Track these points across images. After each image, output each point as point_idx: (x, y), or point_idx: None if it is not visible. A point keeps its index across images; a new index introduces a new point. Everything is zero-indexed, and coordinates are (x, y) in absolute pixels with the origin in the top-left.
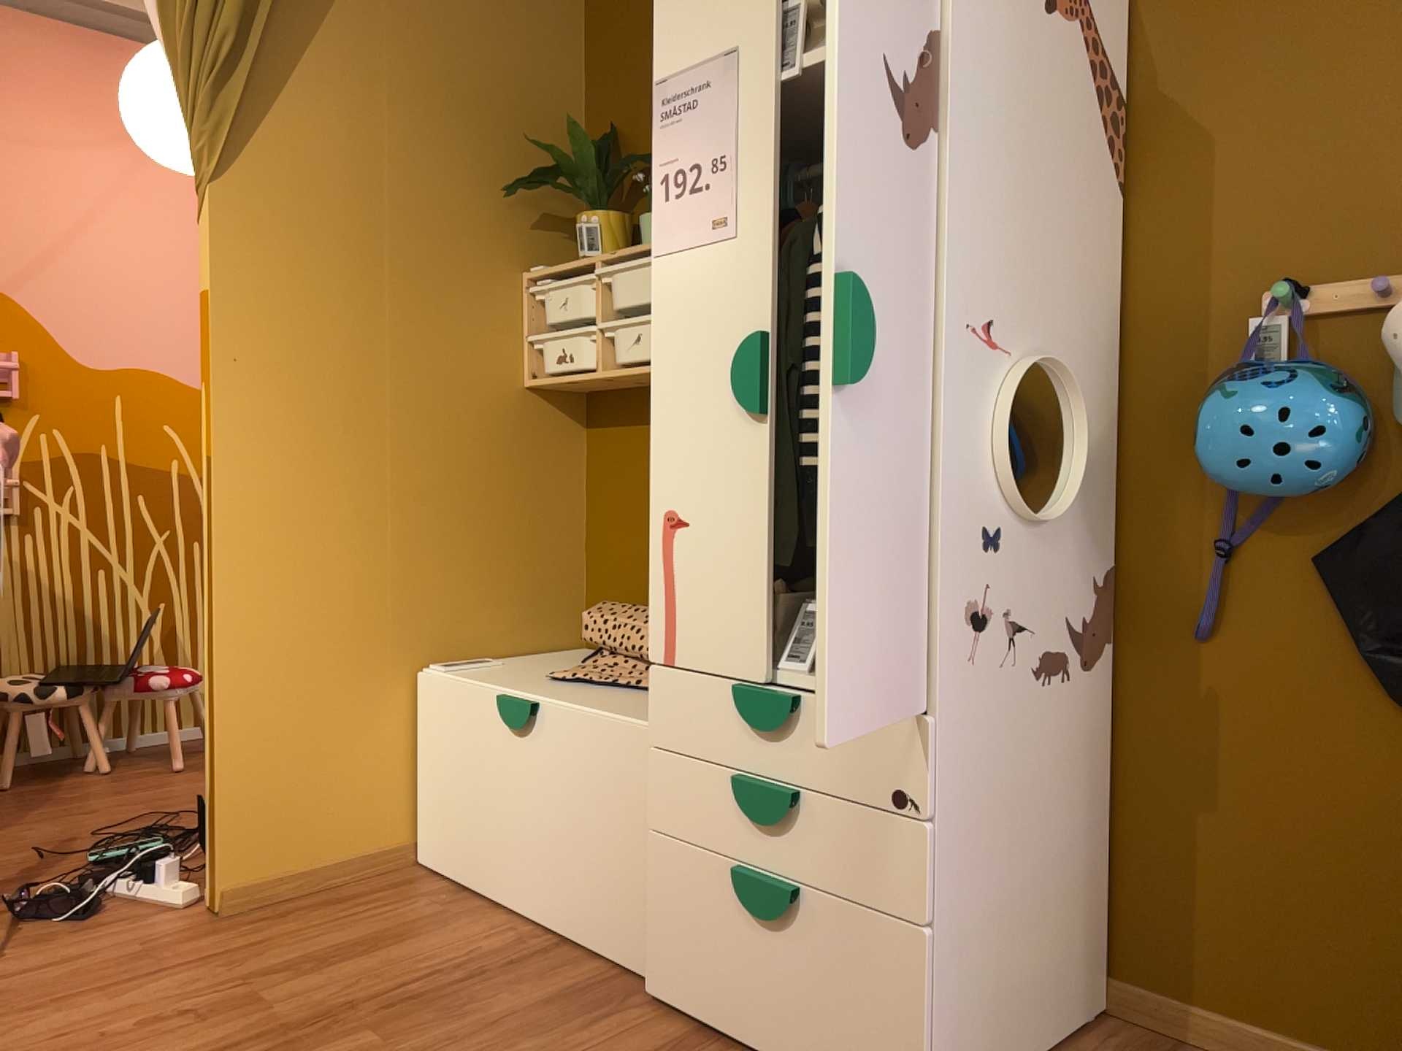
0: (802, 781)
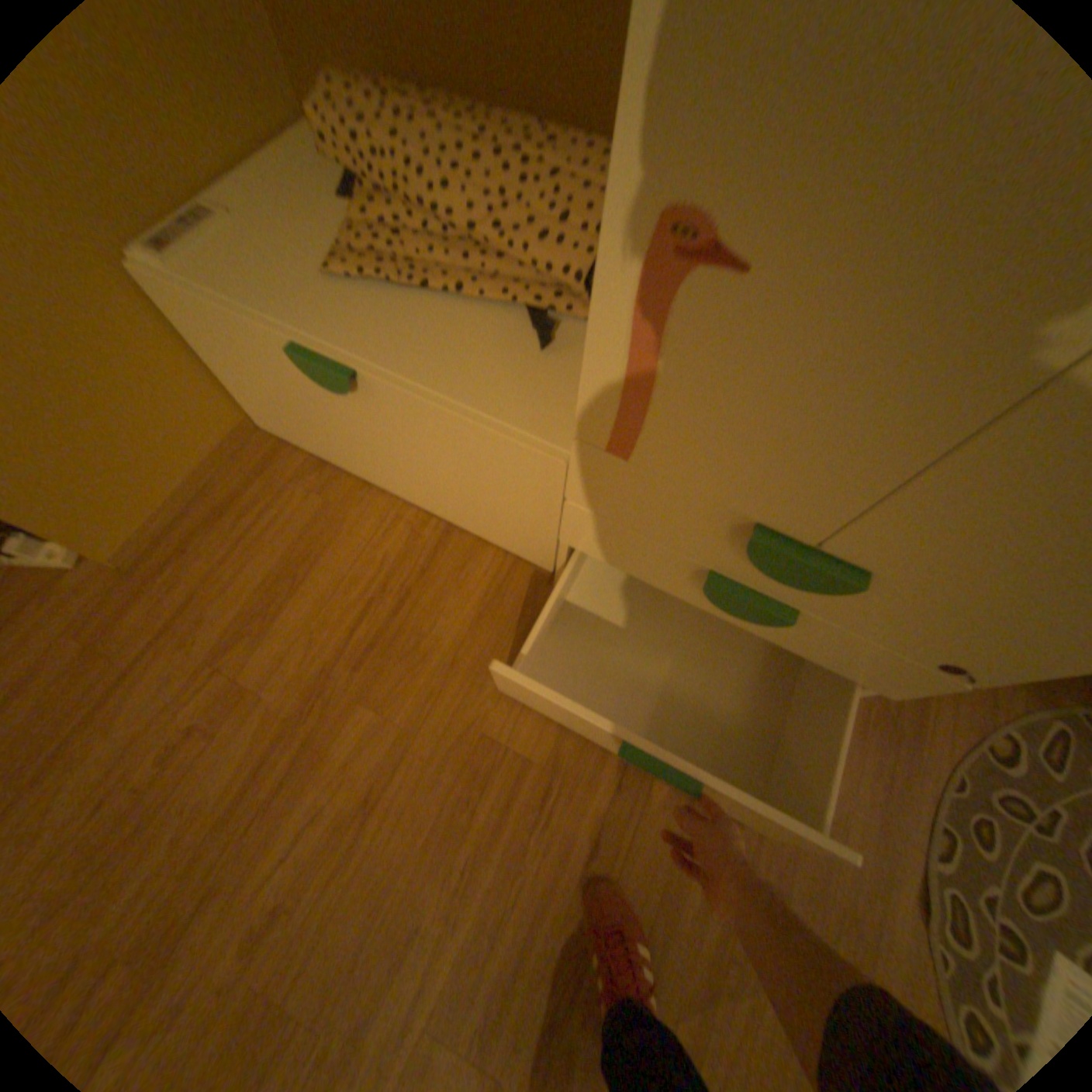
0: (809, 606)
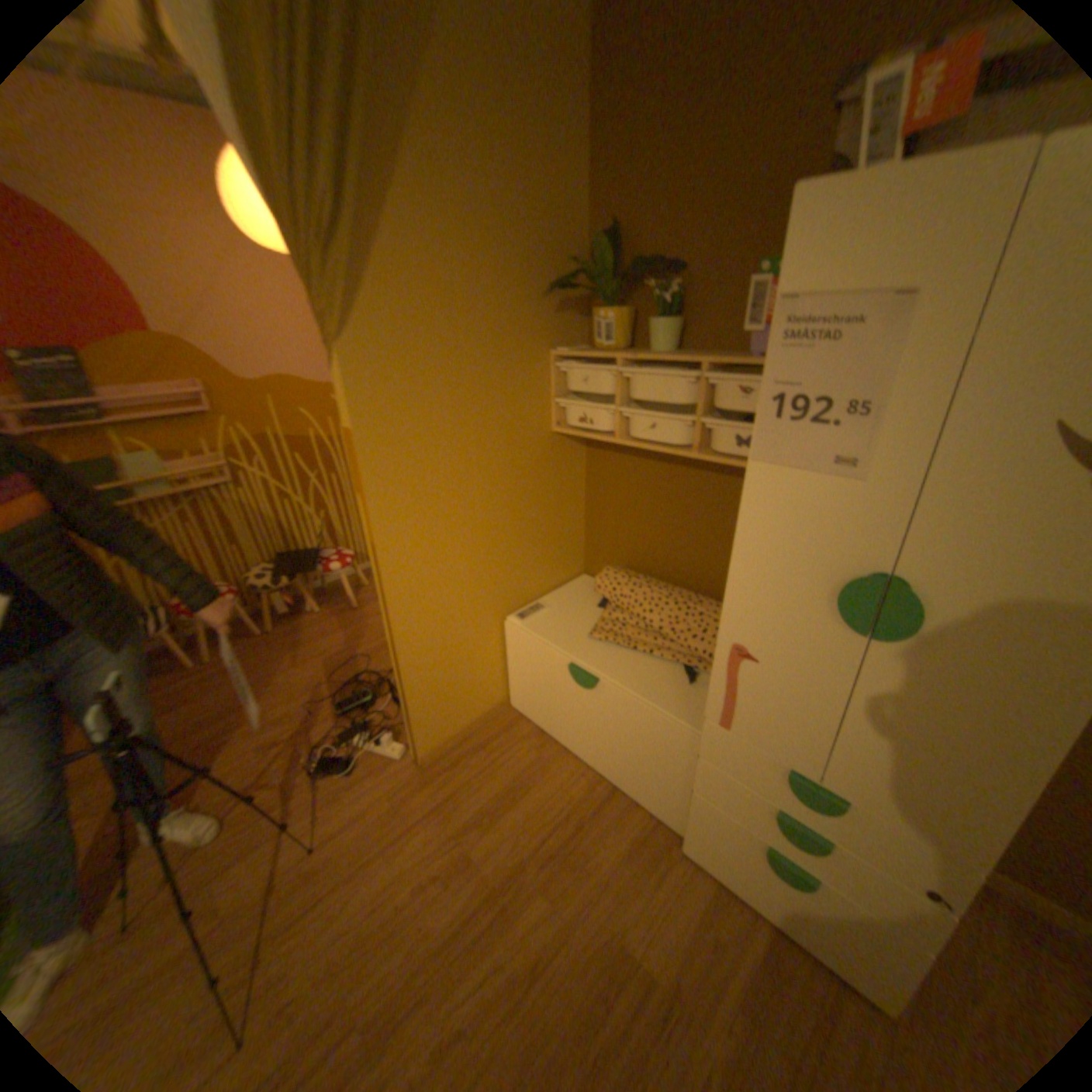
0: (838, 840)
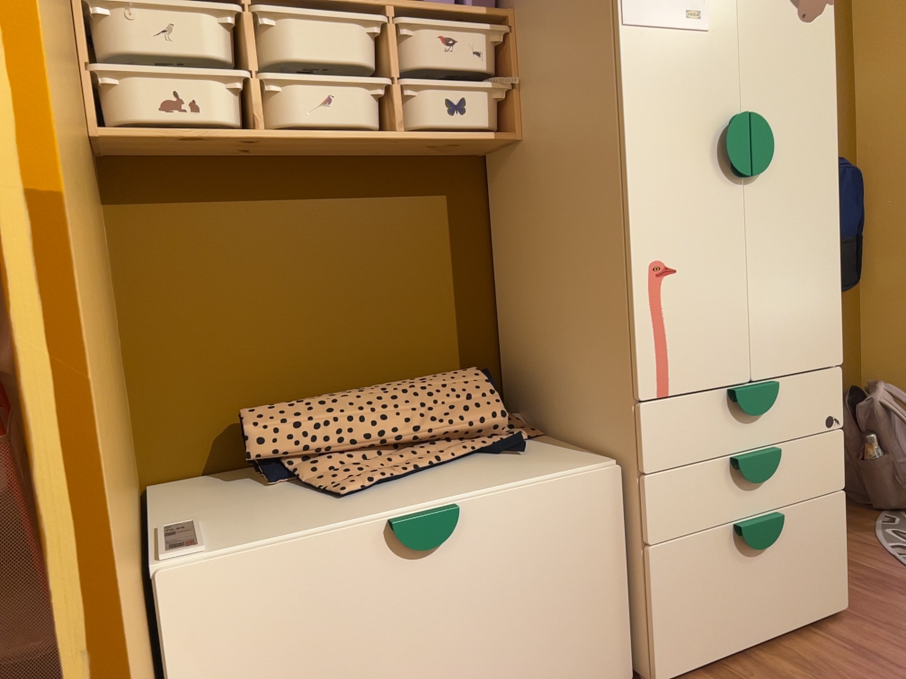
0: (775, 437)
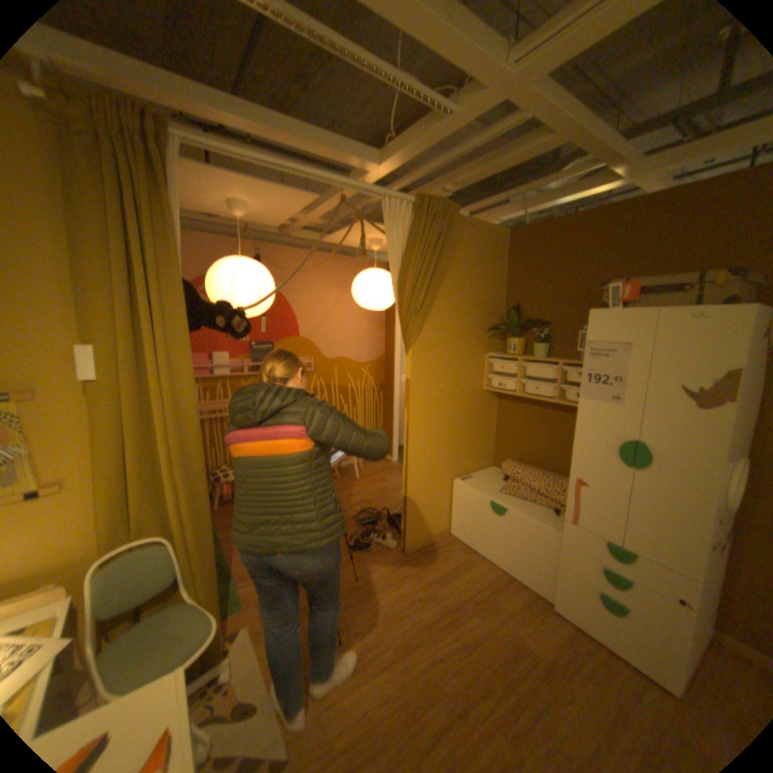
0: (634, 580)
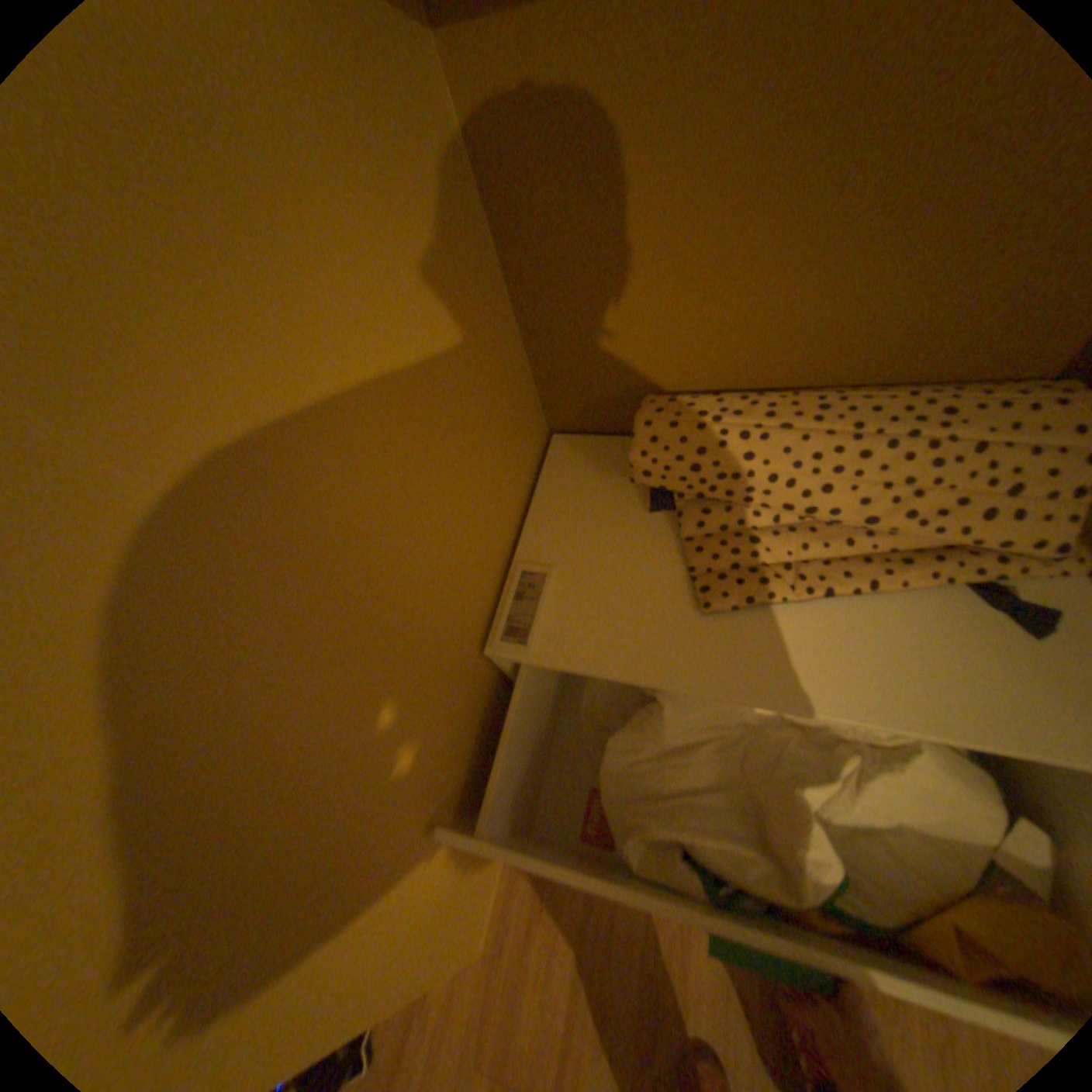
0: None
